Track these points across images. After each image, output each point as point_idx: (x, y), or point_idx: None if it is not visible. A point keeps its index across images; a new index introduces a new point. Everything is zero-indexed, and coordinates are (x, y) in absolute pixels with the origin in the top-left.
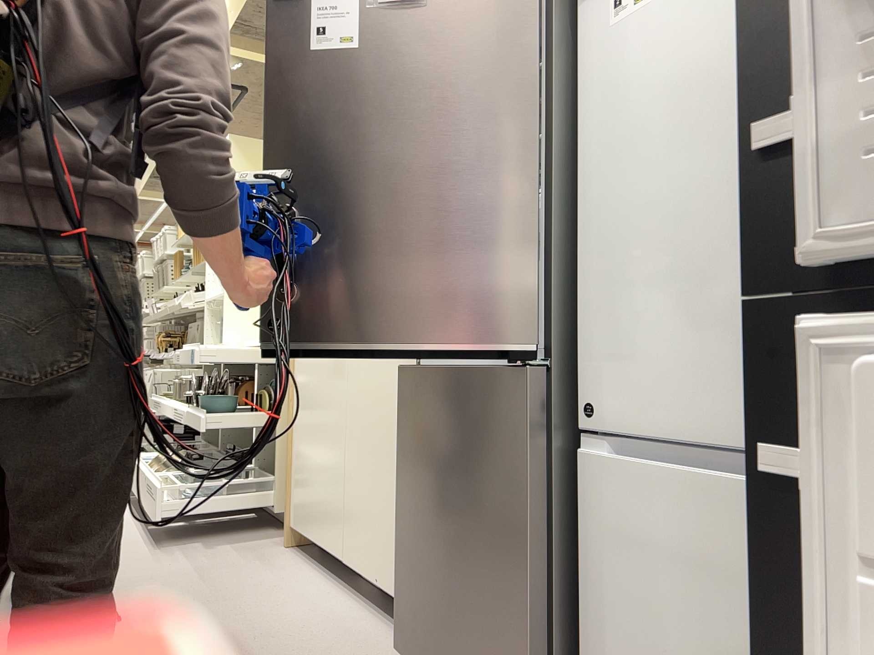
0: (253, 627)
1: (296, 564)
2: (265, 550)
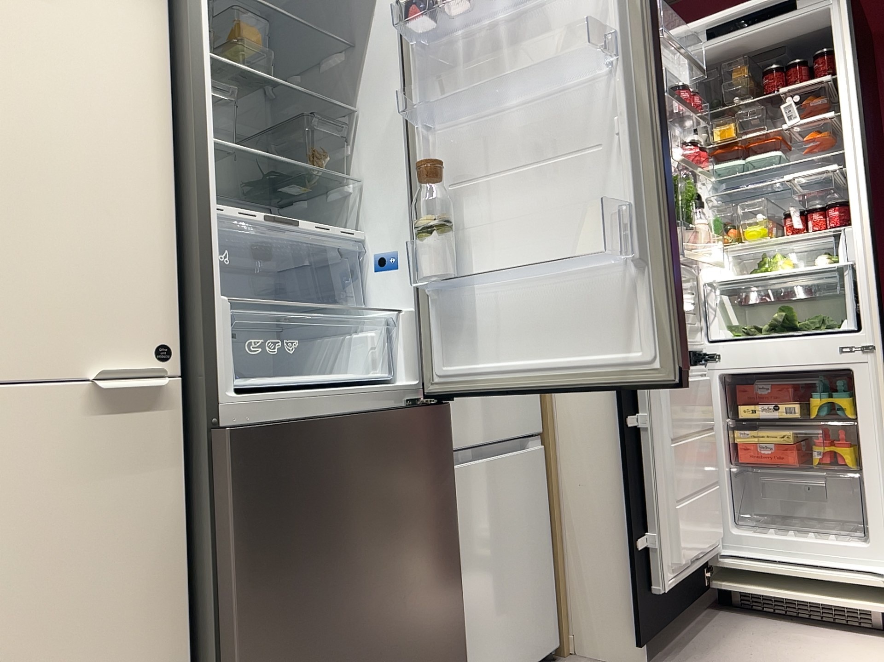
0: None
1: None
2: None
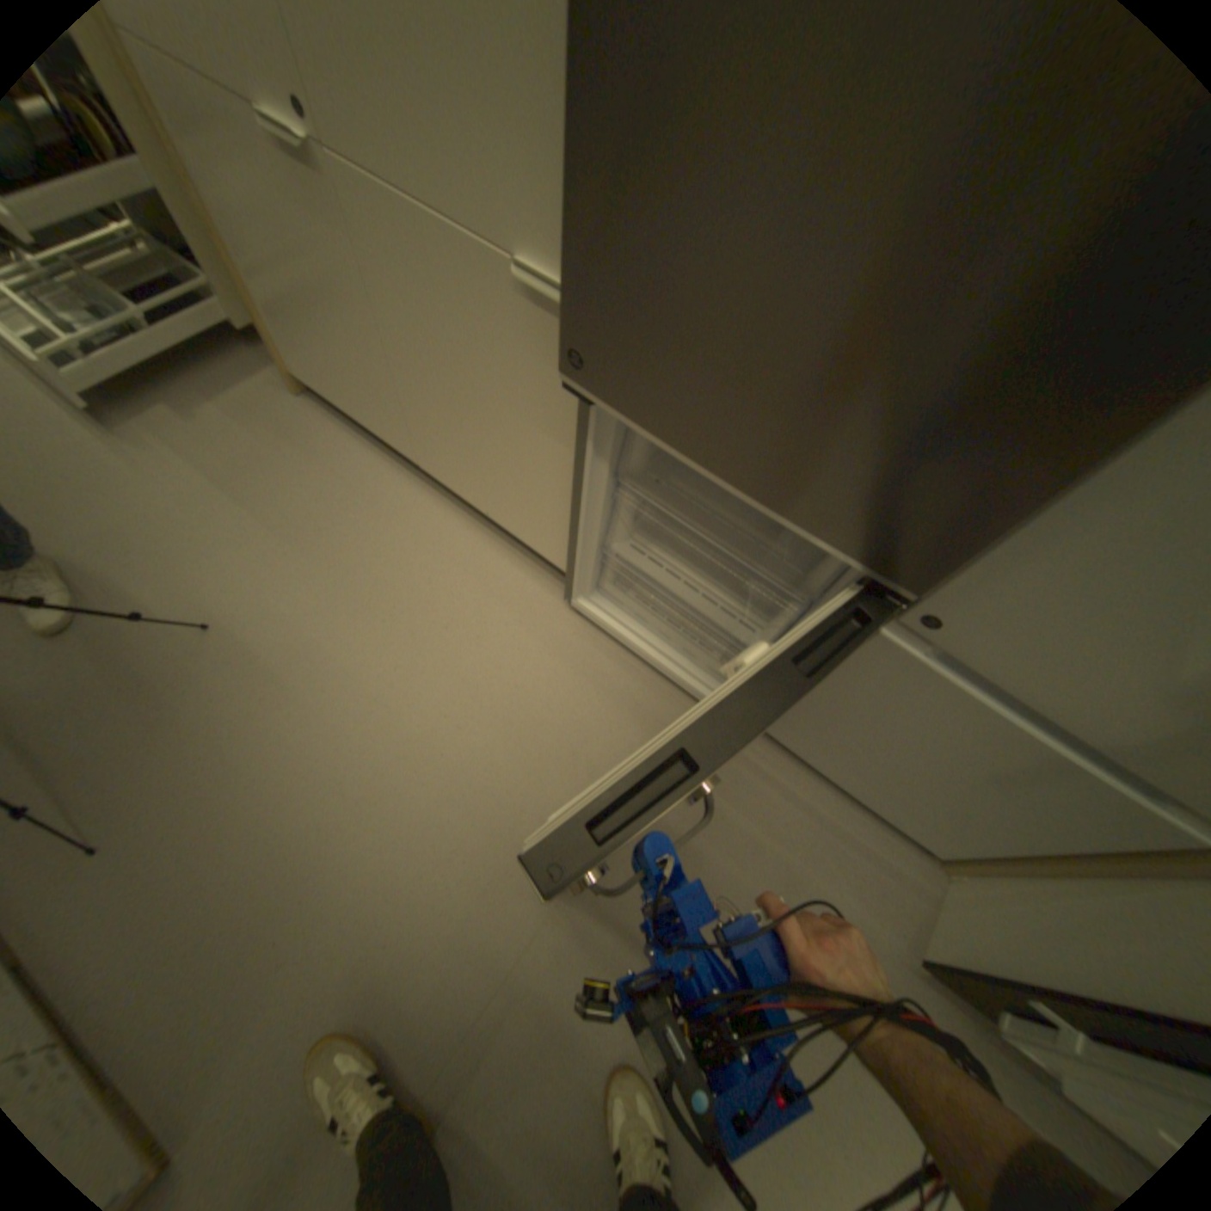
0: (371, 590)
1: (335, 437)
2: (271, 409)
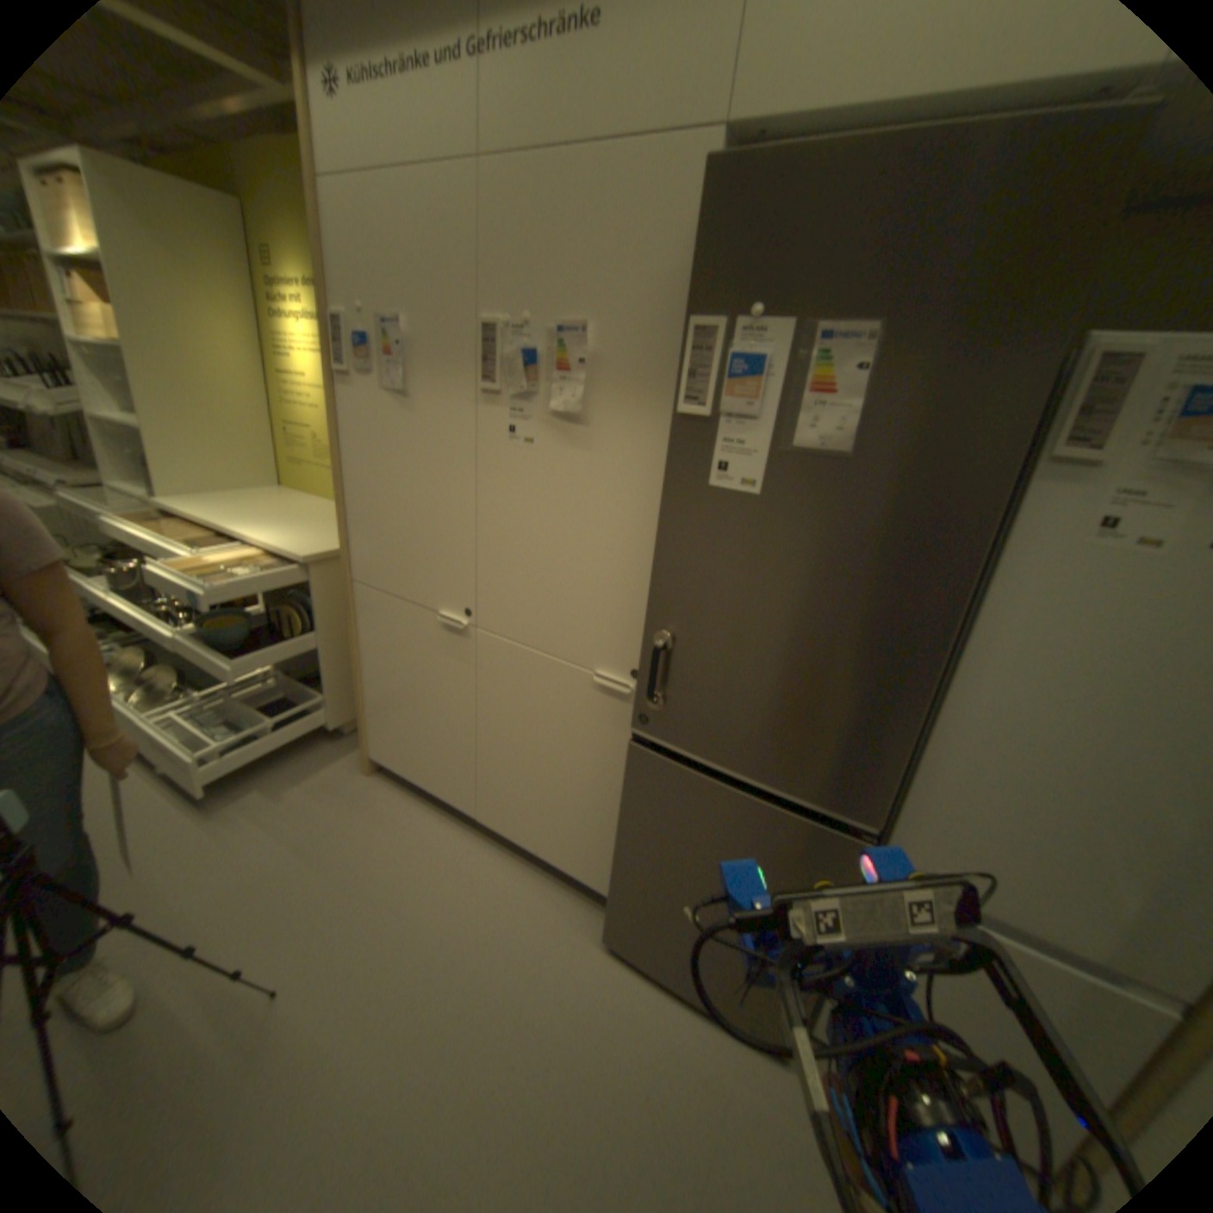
0: (432, 937)
1: (398, 804)
2: (346, 786)
